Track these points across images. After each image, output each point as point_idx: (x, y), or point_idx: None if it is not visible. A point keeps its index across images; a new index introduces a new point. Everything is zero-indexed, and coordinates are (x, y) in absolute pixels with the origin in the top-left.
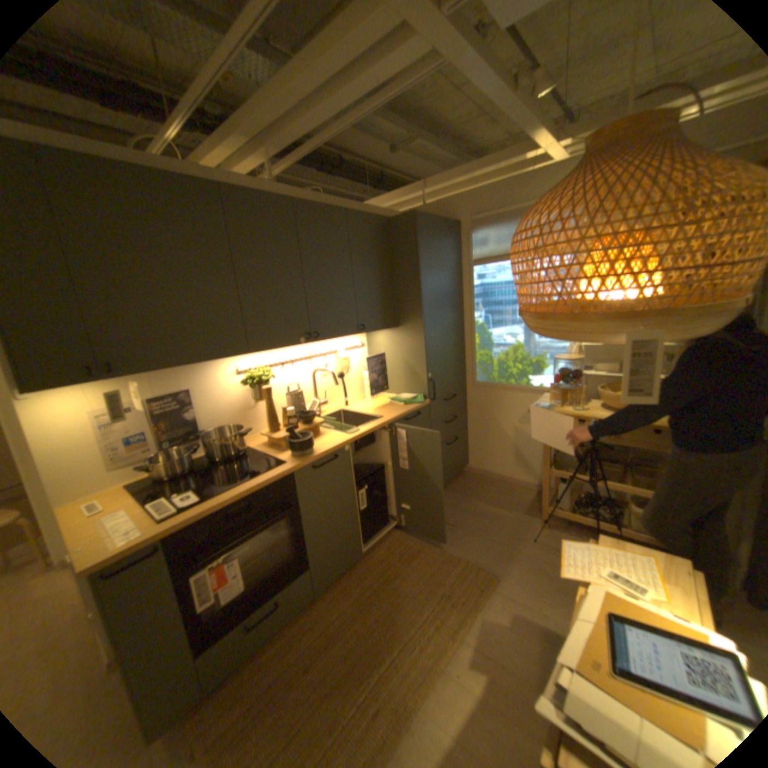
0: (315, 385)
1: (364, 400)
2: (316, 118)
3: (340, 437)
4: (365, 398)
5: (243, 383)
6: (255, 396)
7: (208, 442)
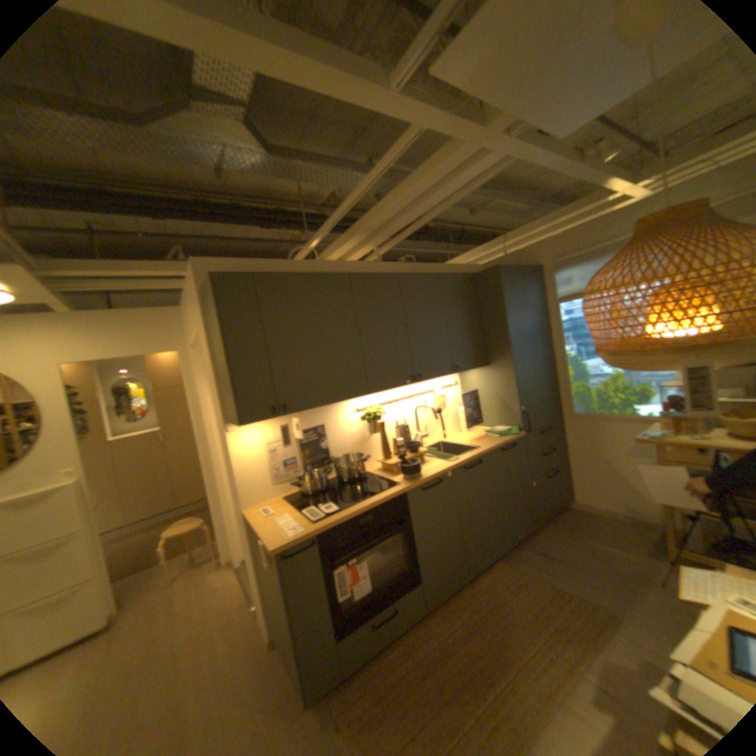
0: (416, 420)
1: (459, 433)
2: (414, 215)
3: (442, 464)
4: (460, 431)
5: (361, 418)
6: (369, 429)
7: (337, 466)
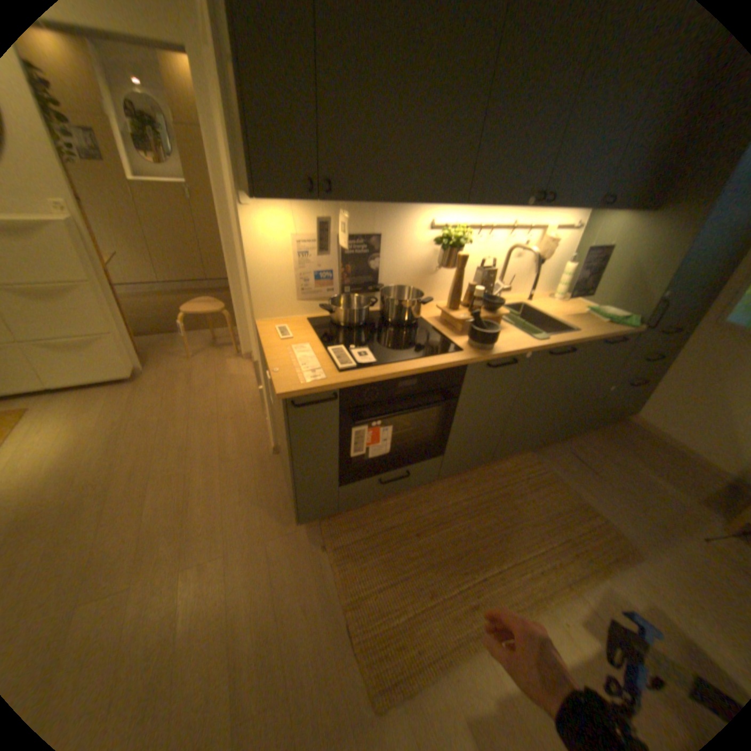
0: (505, 265)
1: (550, 299)
2: None
3: (524, 340)
4: (551, 297)
5: (435, 241)
6: (441, 260)
7: (385, 300)
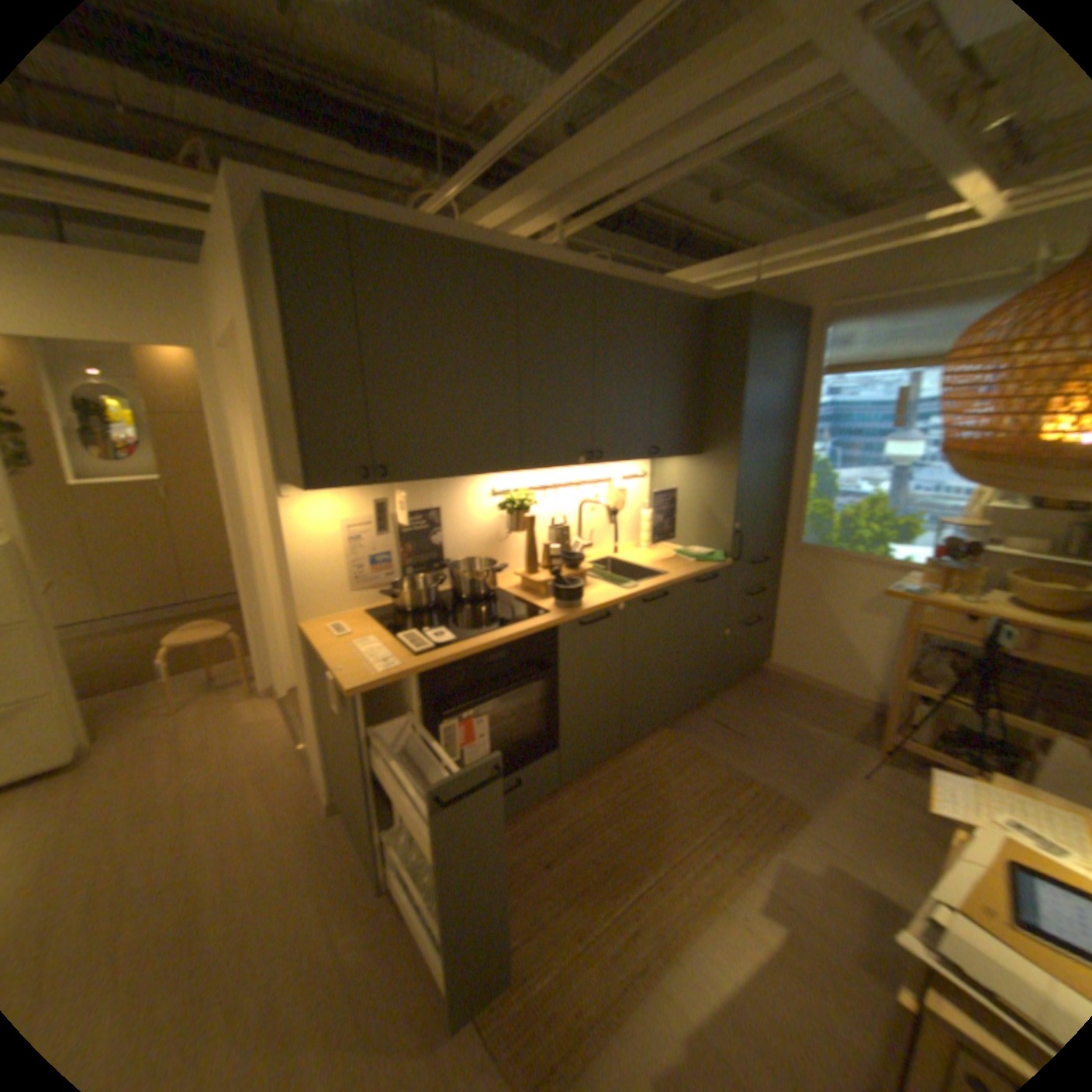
0: (580, 521)
1: (638, 549)
2: (644, 167)
3: (613, 591)
4: (639, 546)
5: (500, 507)
6: (511, 525)
7: (457, 574)
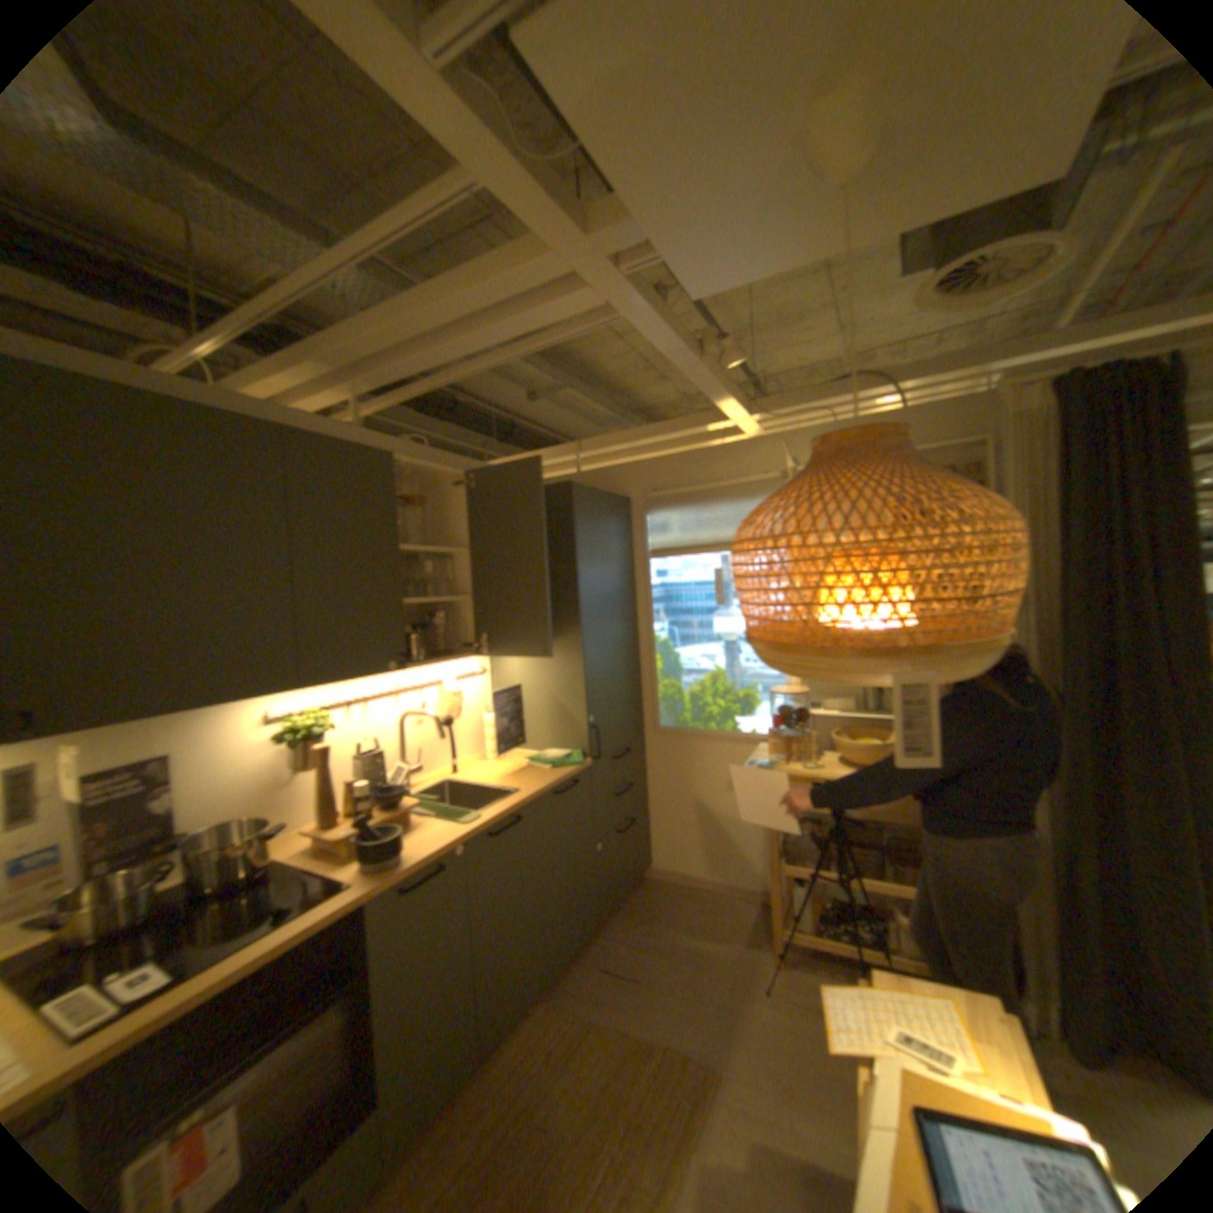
0: (404, 740)
1: (485, 763)
2: (441, 357)
3: (449, 831)
4: (486, 759)
5: (278, 740)
6: (296, 763)
7: (196, 857)
